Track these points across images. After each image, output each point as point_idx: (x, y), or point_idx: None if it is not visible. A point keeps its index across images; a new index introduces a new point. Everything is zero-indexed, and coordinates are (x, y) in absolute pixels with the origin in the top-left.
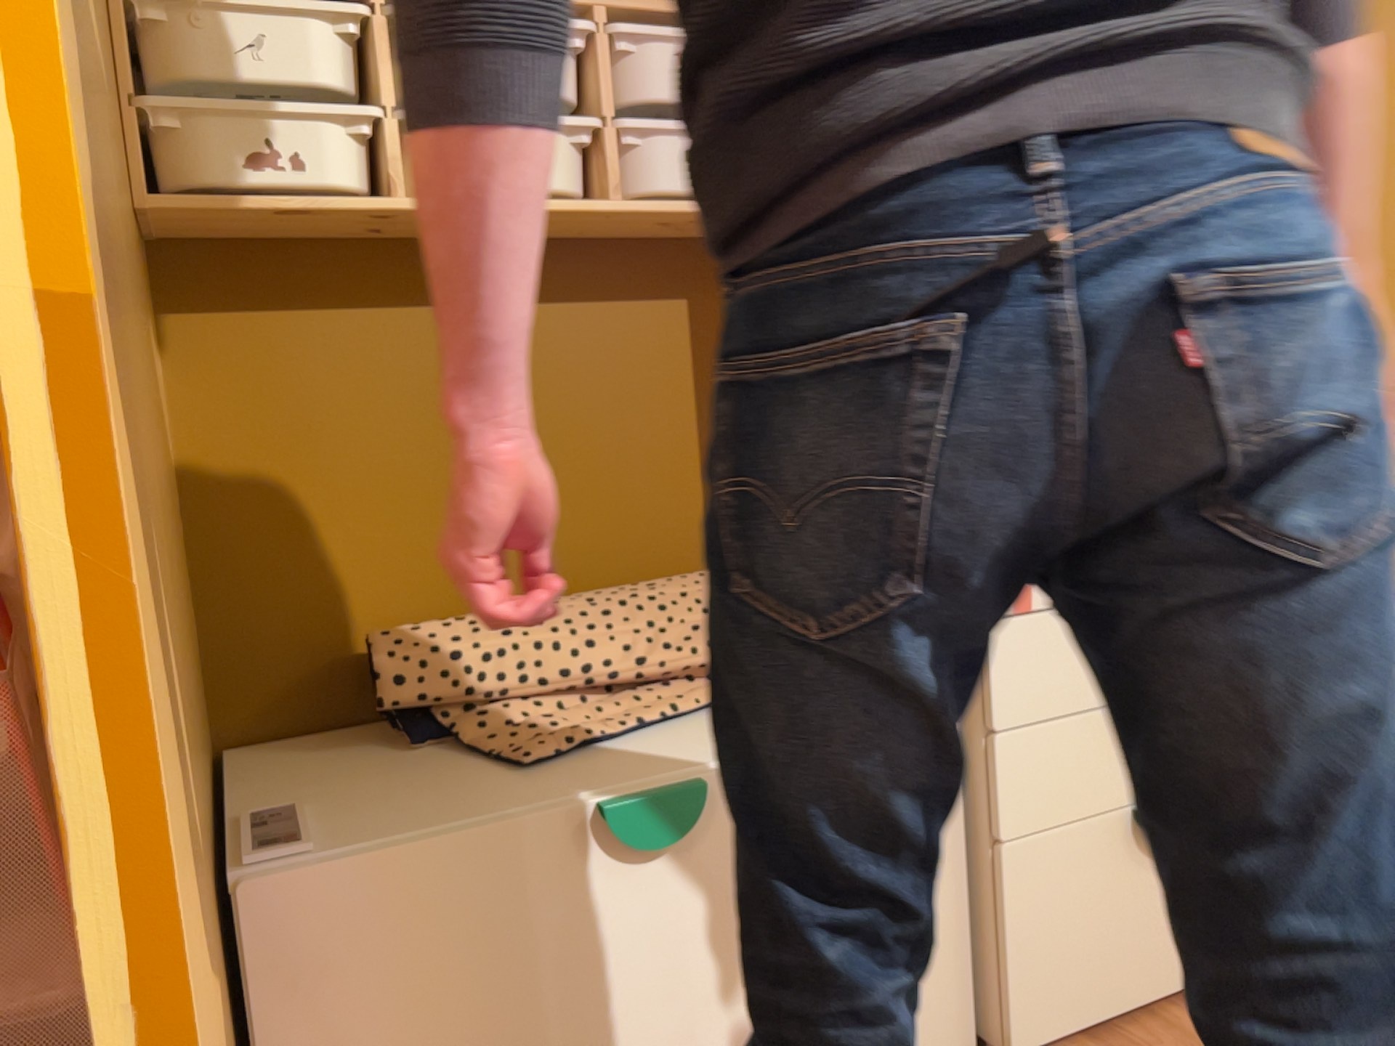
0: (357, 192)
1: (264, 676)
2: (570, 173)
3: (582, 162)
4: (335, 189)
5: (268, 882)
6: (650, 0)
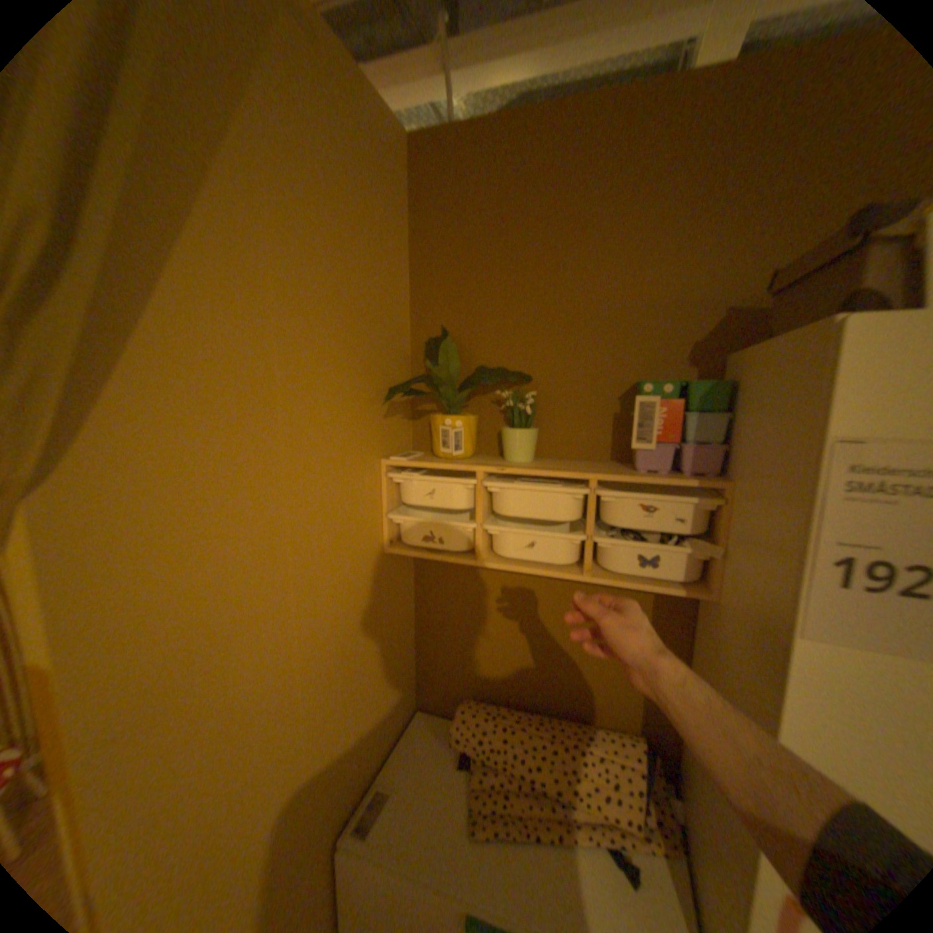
0: (463, 552)
1: (433, 690)
2: (563, 558)
3: (572, 551)
4: (455, 549)
5: (347, 851)
6: (625, 475)
